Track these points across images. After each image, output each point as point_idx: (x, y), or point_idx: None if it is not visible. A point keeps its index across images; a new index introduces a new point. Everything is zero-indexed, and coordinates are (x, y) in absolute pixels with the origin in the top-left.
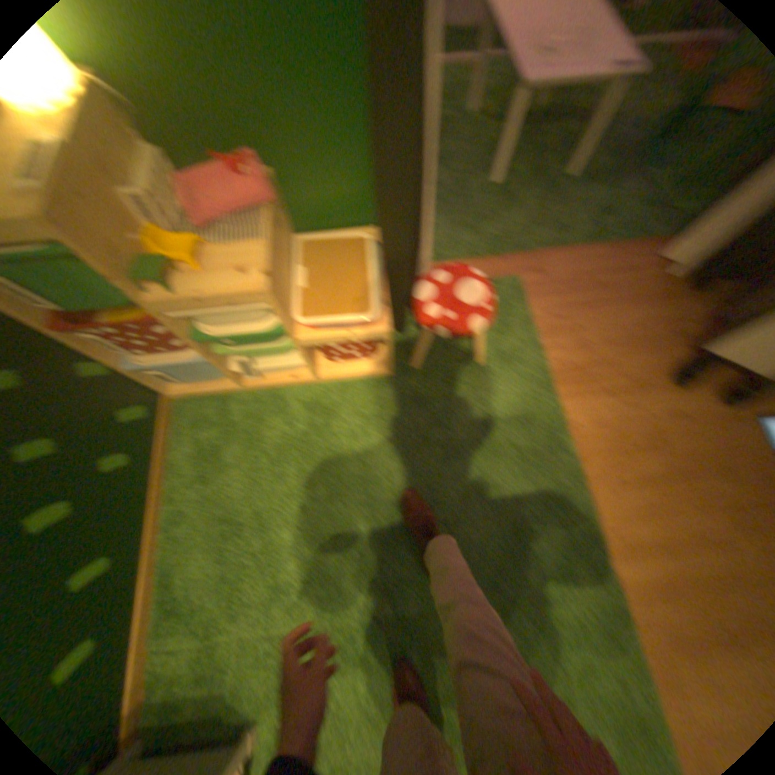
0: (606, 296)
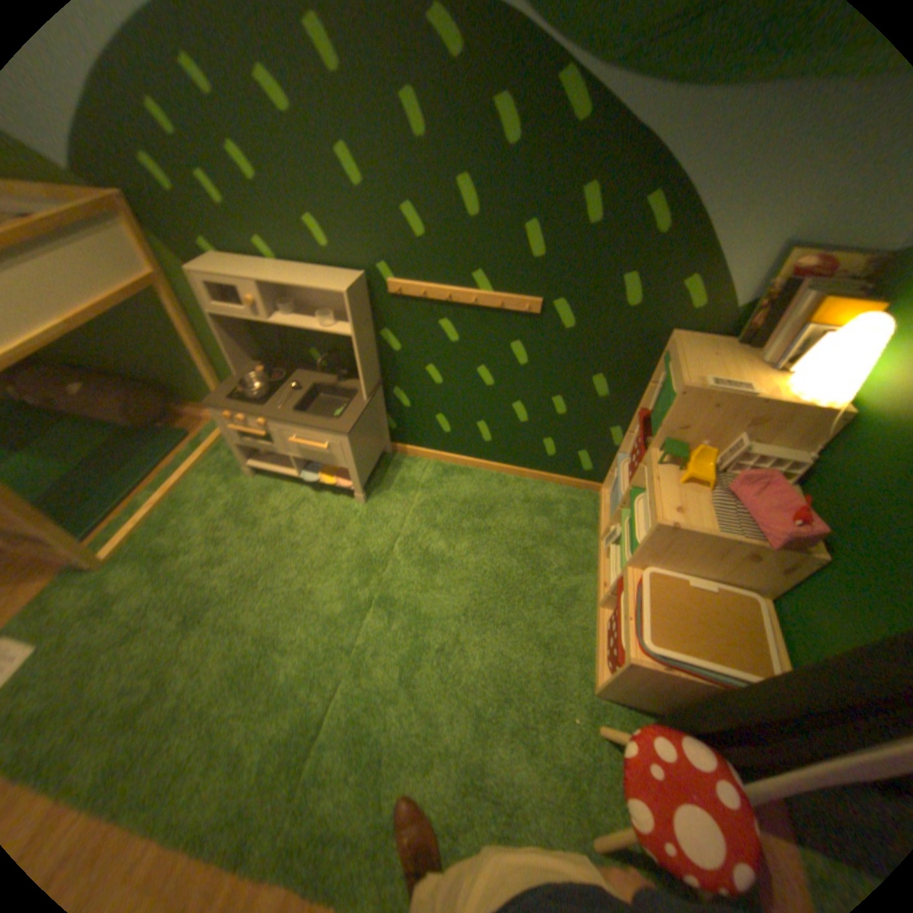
0: None
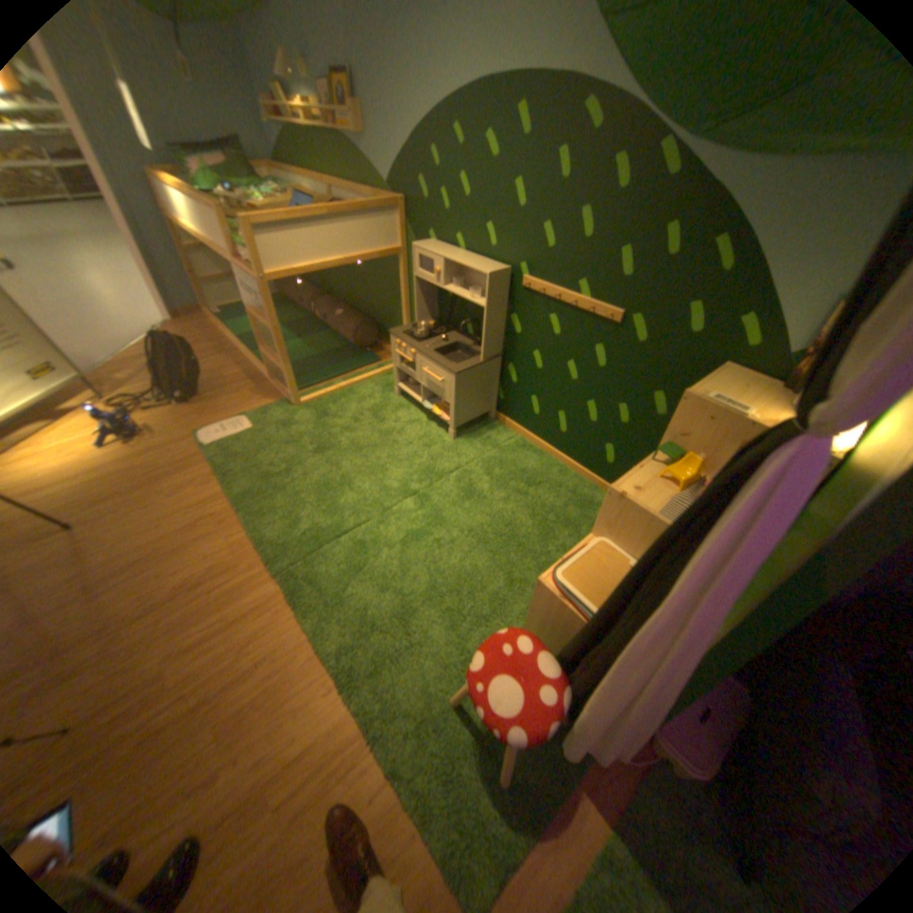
0: None
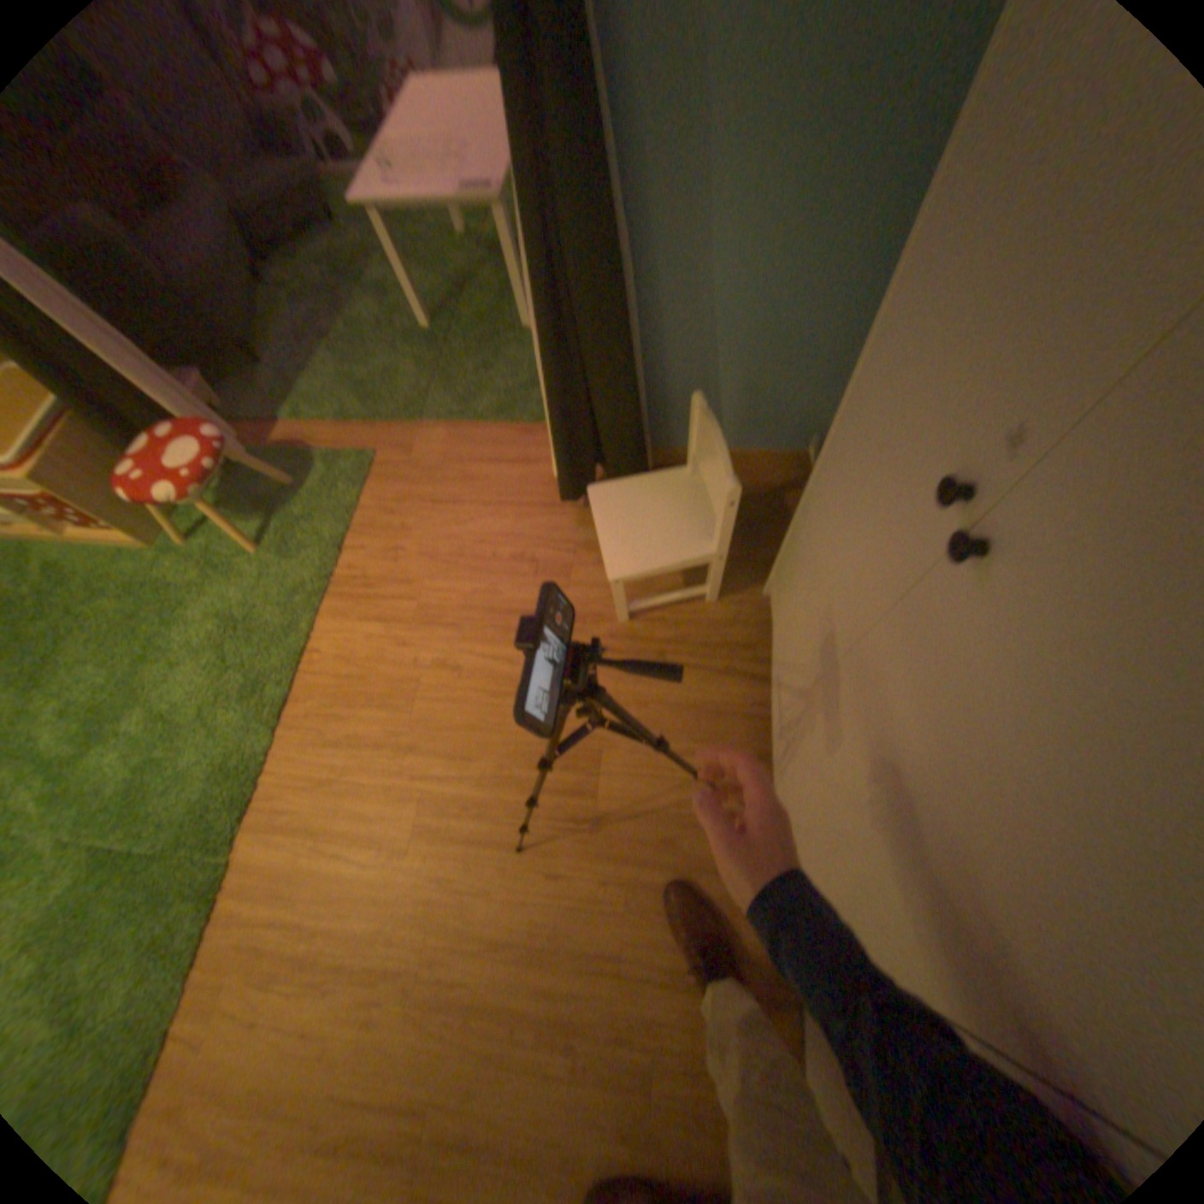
0: (465, 495)
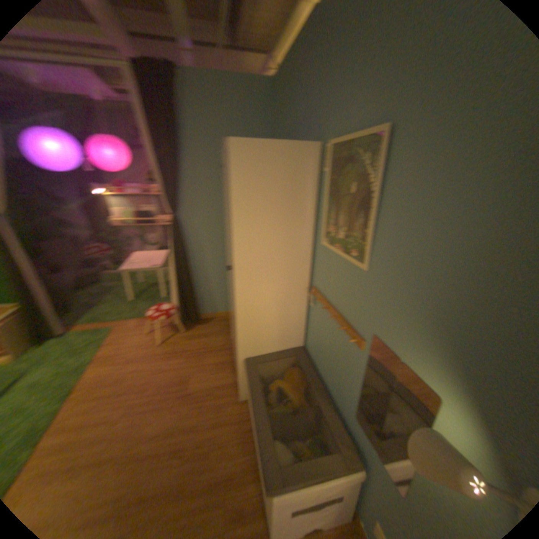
0: (142, 333)
